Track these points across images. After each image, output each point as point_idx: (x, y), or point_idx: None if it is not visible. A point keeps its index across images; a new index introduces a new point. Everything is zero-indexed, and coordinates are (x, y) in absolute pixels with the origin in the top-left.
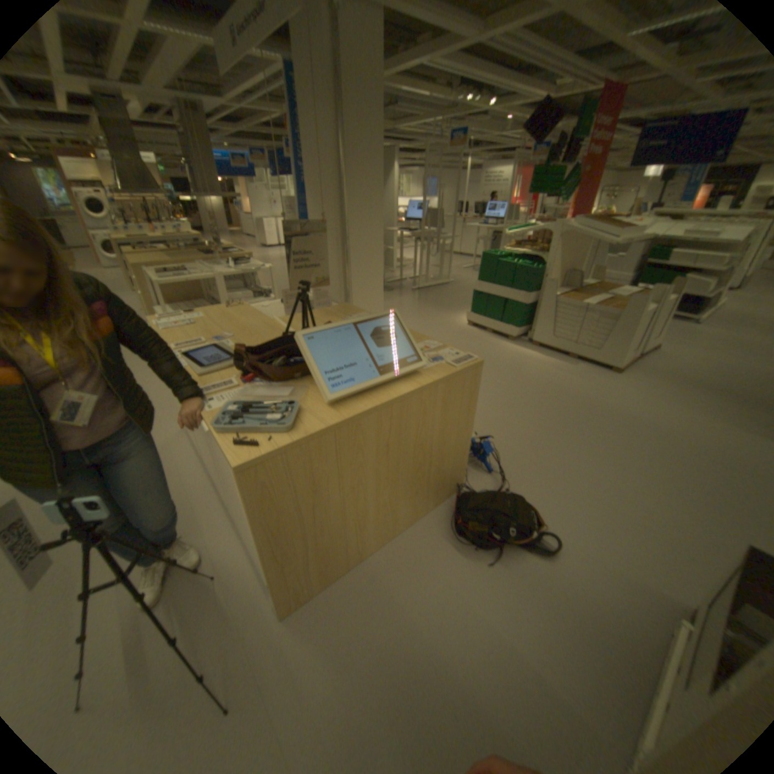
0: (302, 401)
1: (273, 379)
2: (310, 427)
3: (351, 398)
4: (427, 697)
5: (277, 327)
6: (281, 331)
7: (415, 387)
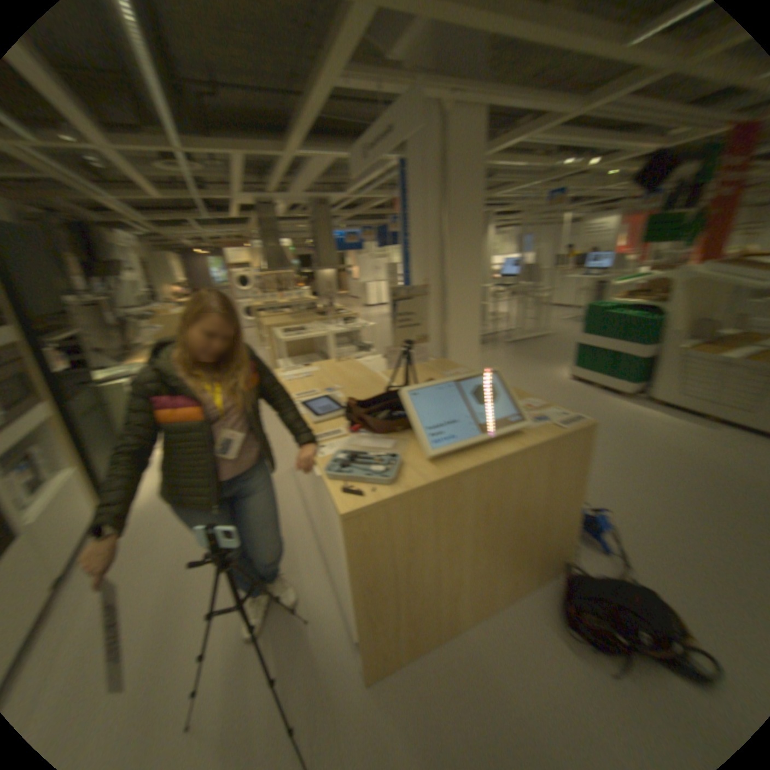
0: (401, 454)
1: (374, 430)
2: (409, 482)
3: (449, 455)
4: None
5: (377, 380)
6: (380, 385)
7: (517, 447)
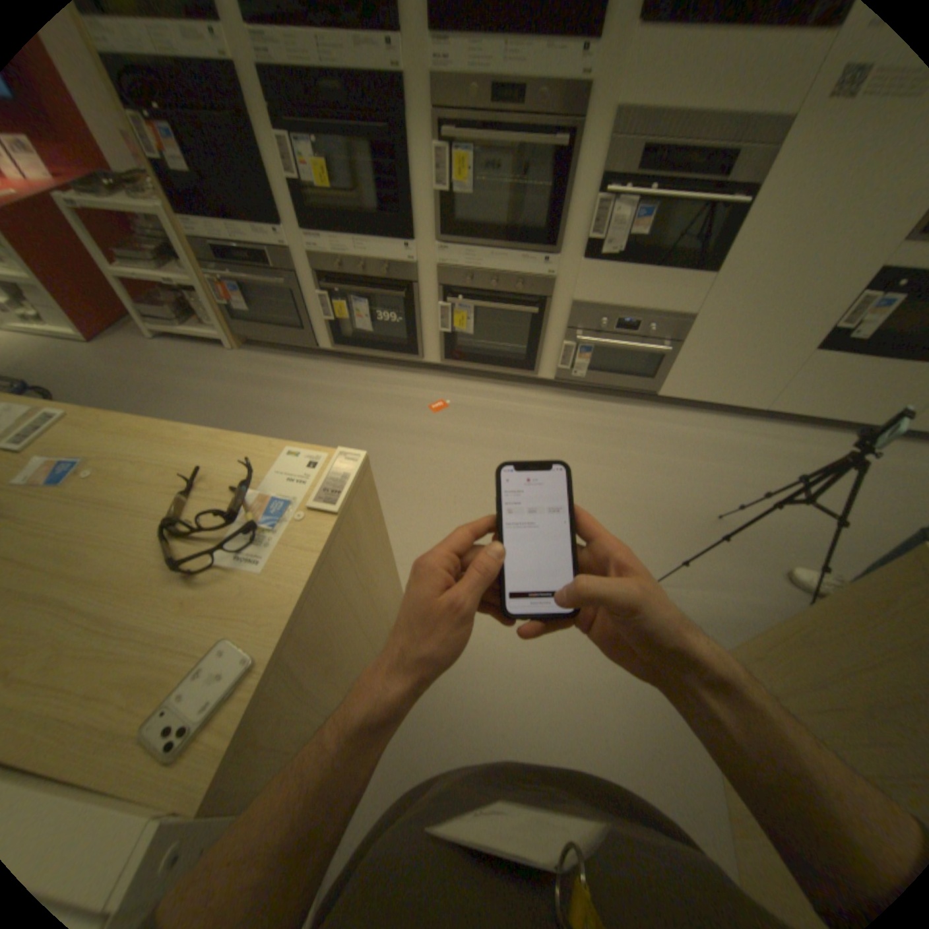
0: None
1: None
2: None
3: None
4: (537, 740)
5: None
6: None
7: None
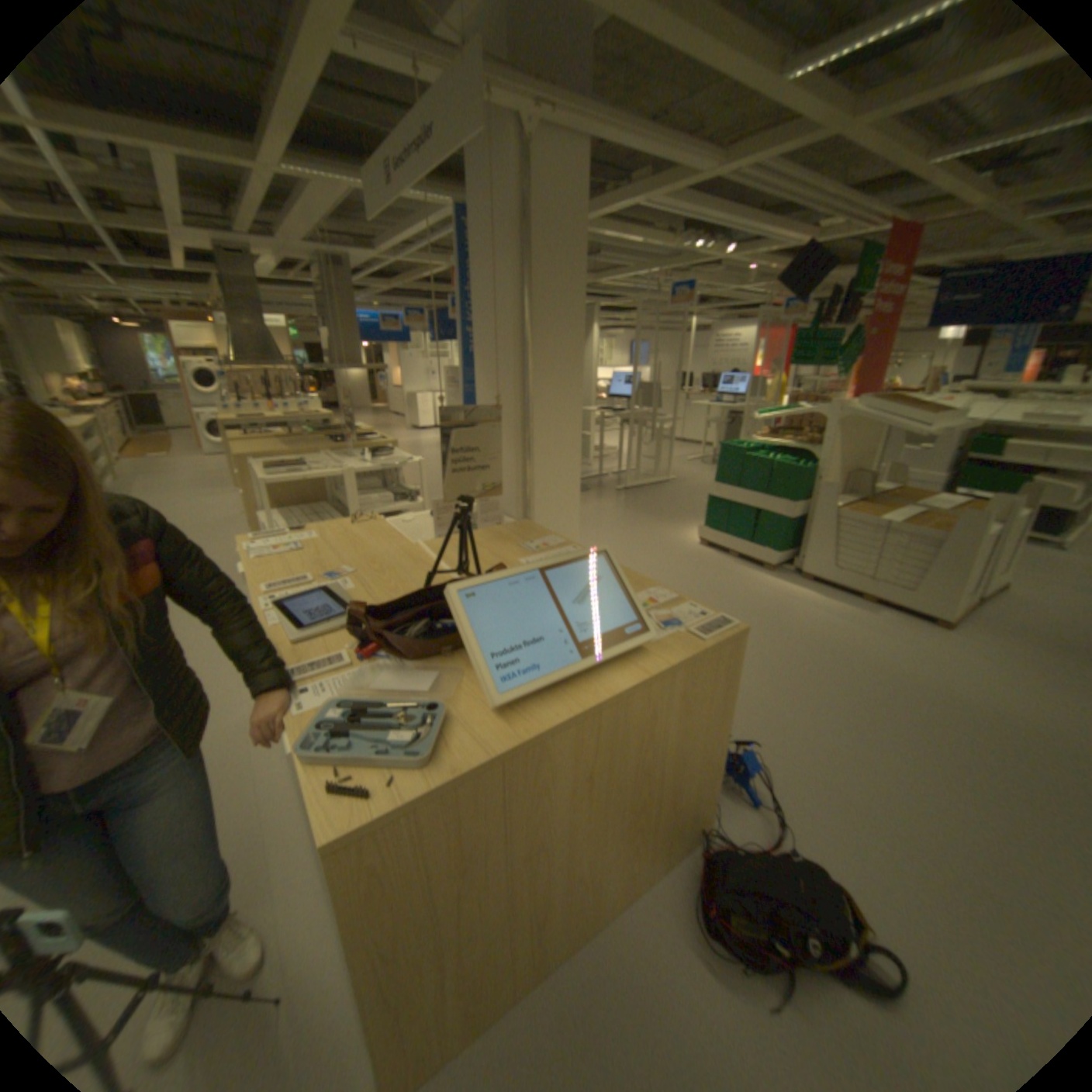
0: (452, 697)
1: (408, 651)
2: (462, 755)
3: (533, 695)
4: None
5: (421, 556)
6: (427, 564)
7: (640, 675)
